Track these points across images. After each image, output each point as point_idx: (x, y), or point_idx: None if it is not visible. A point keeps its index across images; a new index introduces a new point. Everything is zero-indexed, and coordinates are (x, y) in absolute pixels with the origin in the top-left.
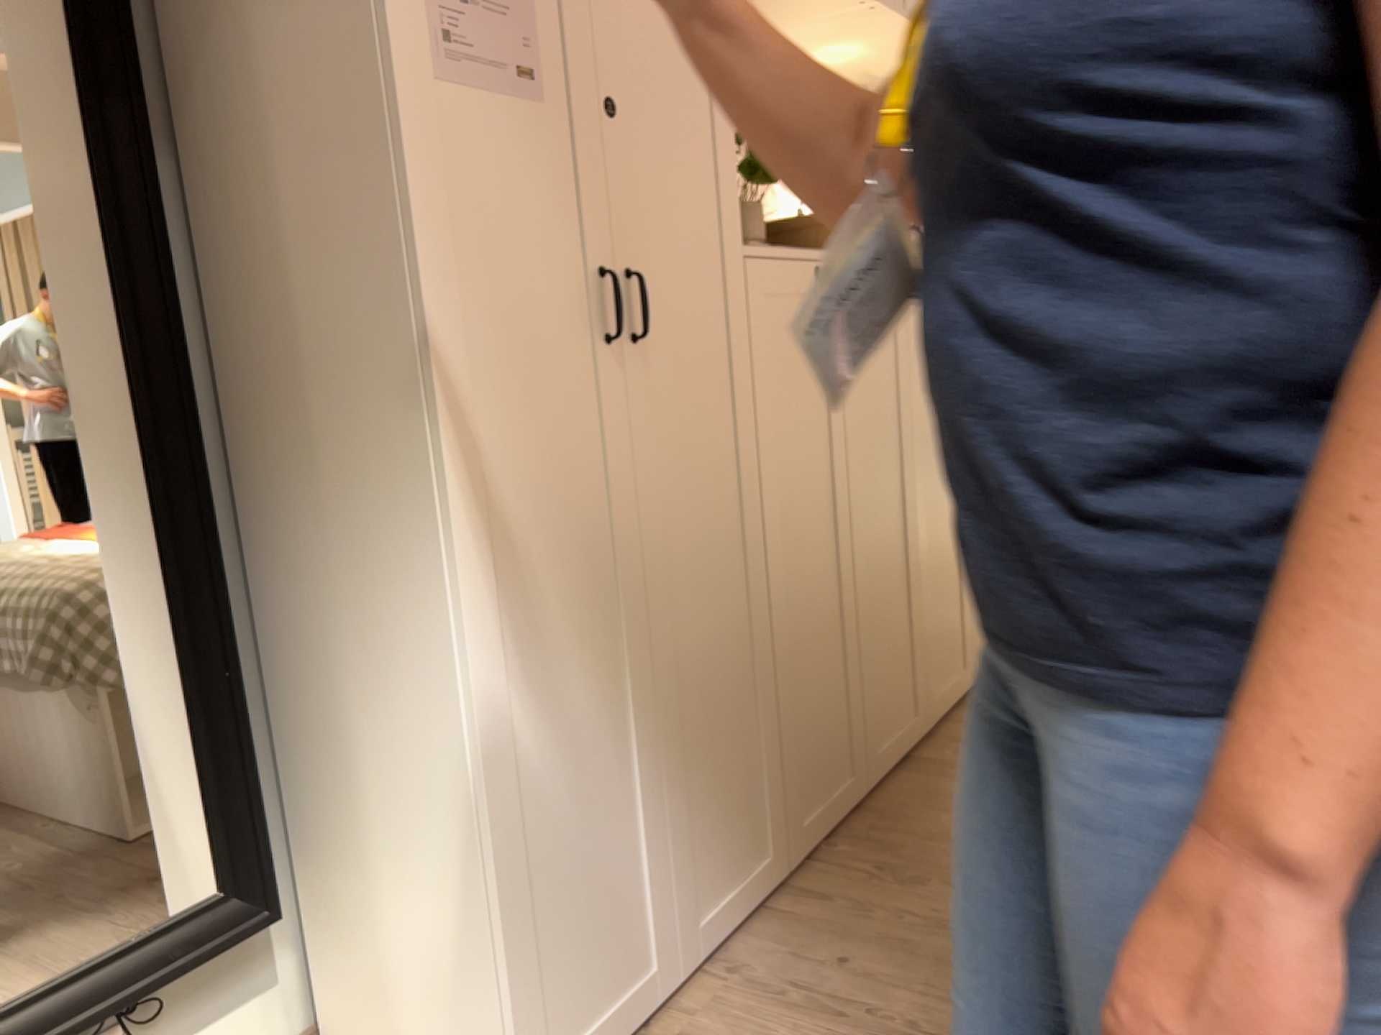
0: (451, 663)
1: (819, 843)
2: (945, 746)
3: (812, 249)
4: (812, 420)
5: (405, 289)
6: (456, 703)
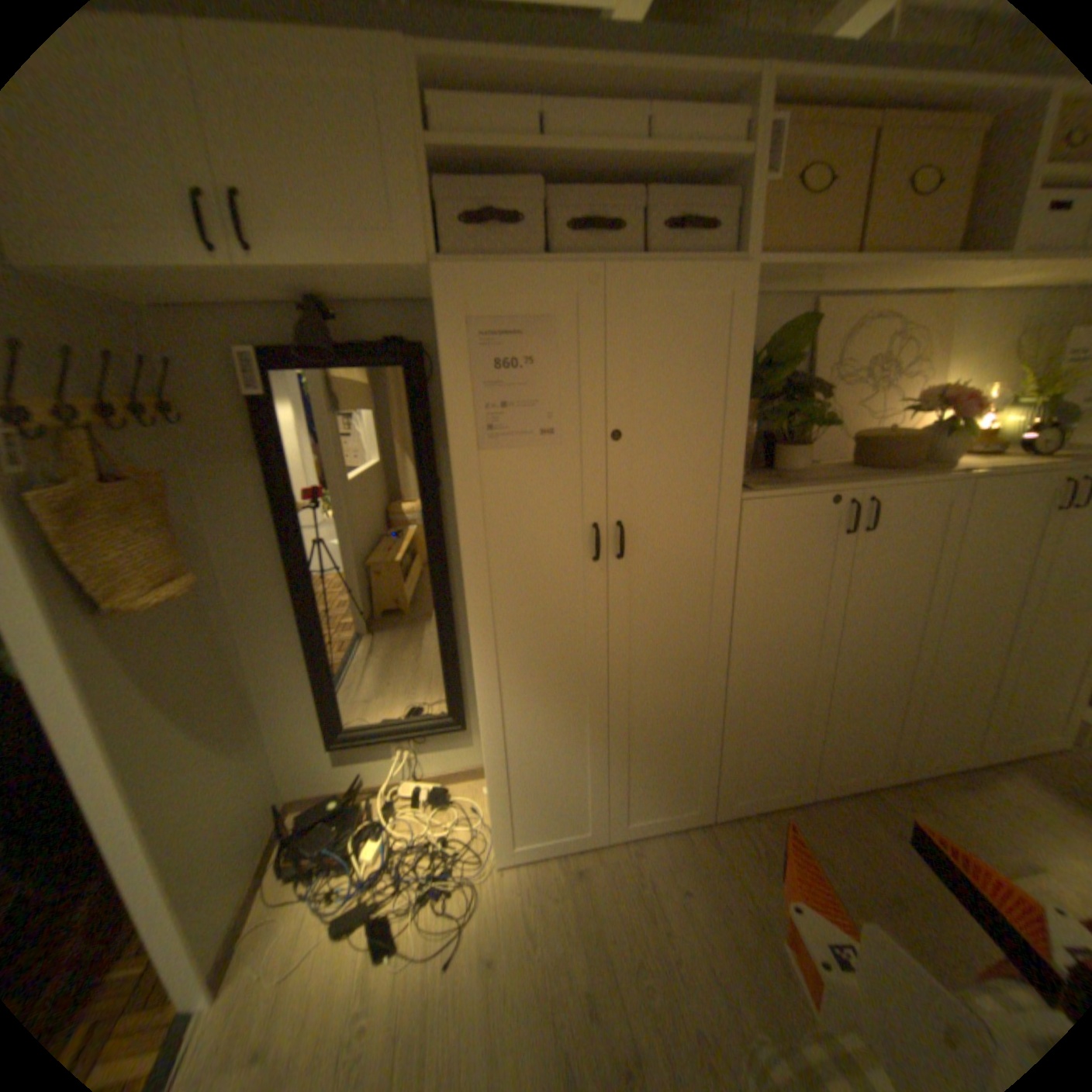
0: (478, 696)
1: (756, 816)
2: (912, 803)
3: (853, 480)
4: (832, 586)
5: (462, 550)
6: (479, 711)
